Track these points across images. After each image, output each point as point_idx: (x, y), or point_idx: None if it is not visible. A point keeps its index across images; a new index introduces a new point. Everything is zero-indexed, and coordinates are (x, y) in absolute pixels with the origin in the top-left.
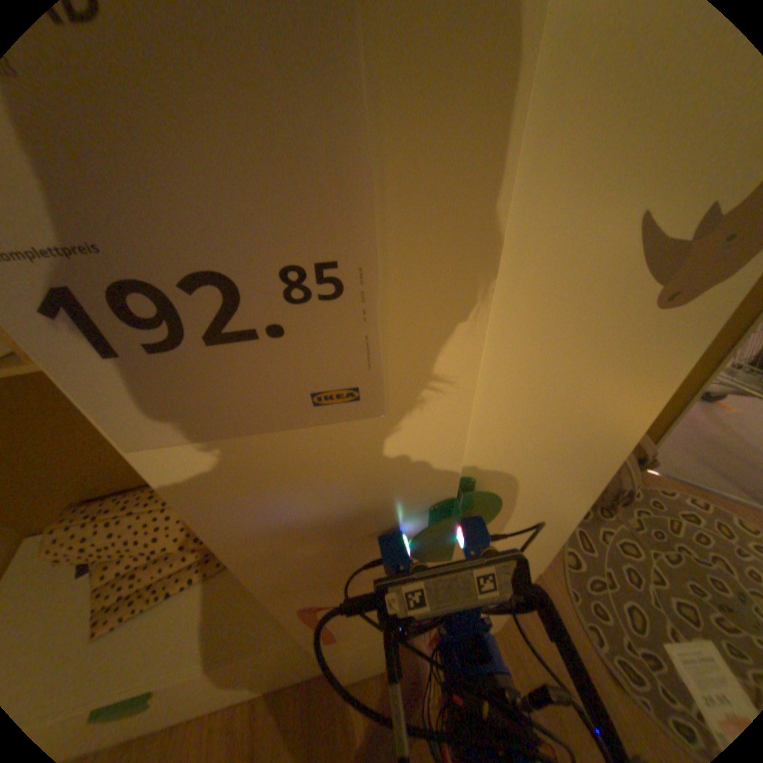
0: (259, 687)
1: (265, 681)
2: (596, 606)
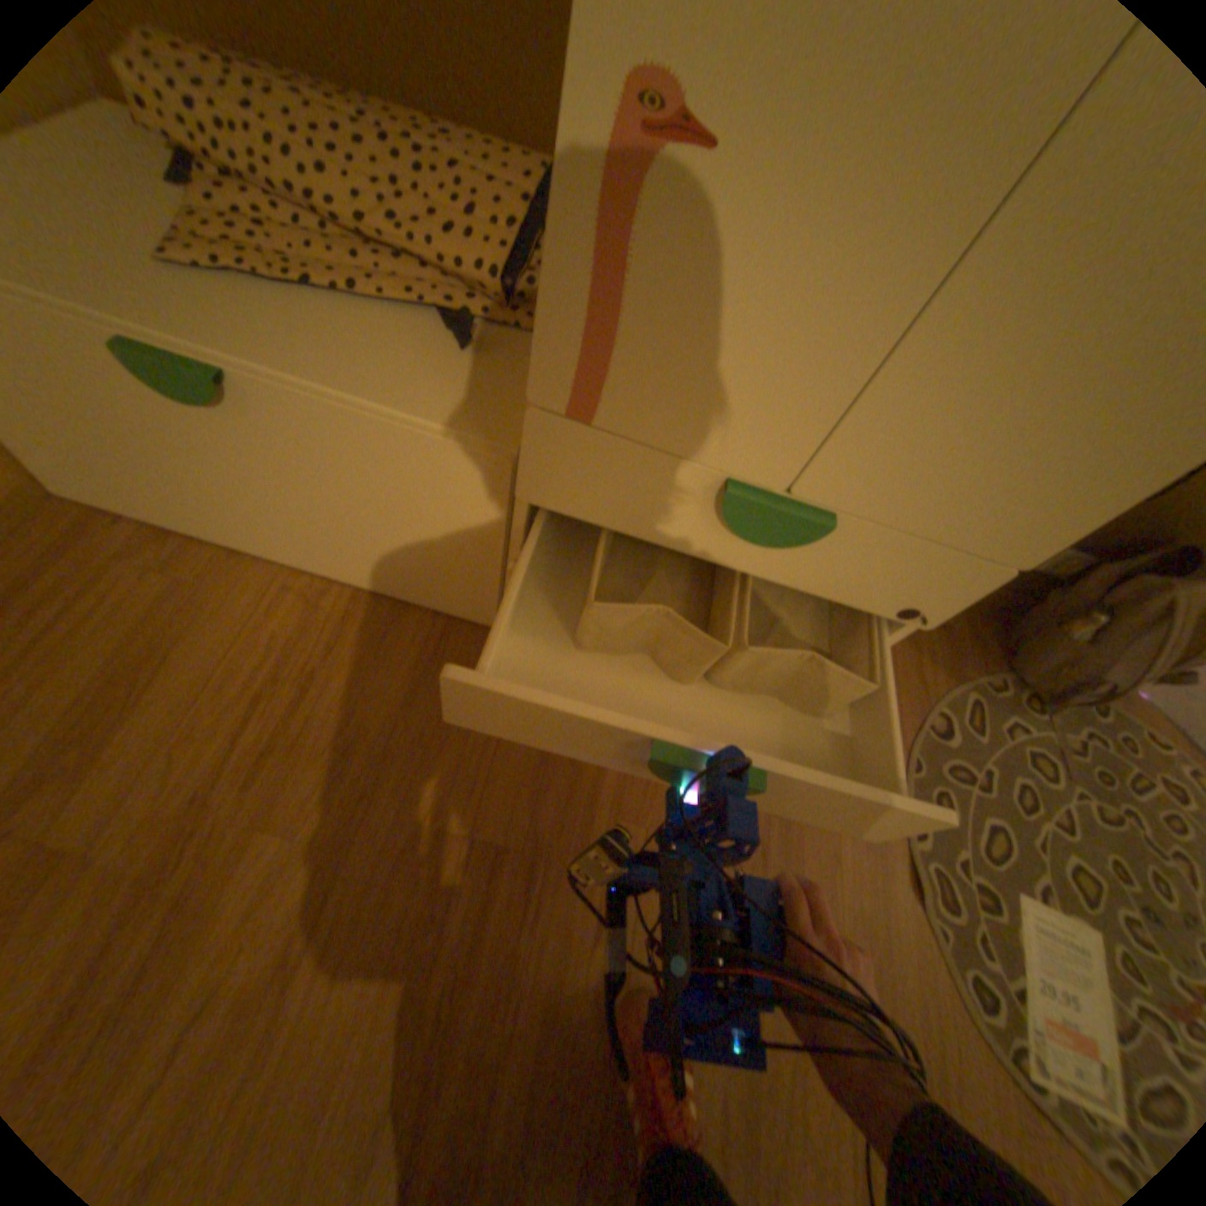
0: (383, 561)
1: (397, 551)
2: (944, 793)
